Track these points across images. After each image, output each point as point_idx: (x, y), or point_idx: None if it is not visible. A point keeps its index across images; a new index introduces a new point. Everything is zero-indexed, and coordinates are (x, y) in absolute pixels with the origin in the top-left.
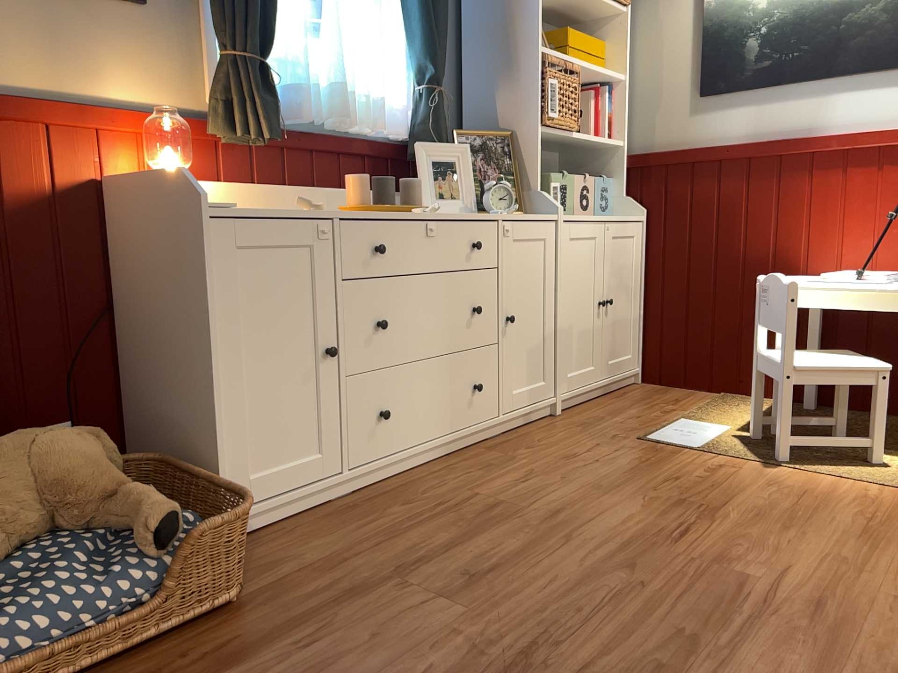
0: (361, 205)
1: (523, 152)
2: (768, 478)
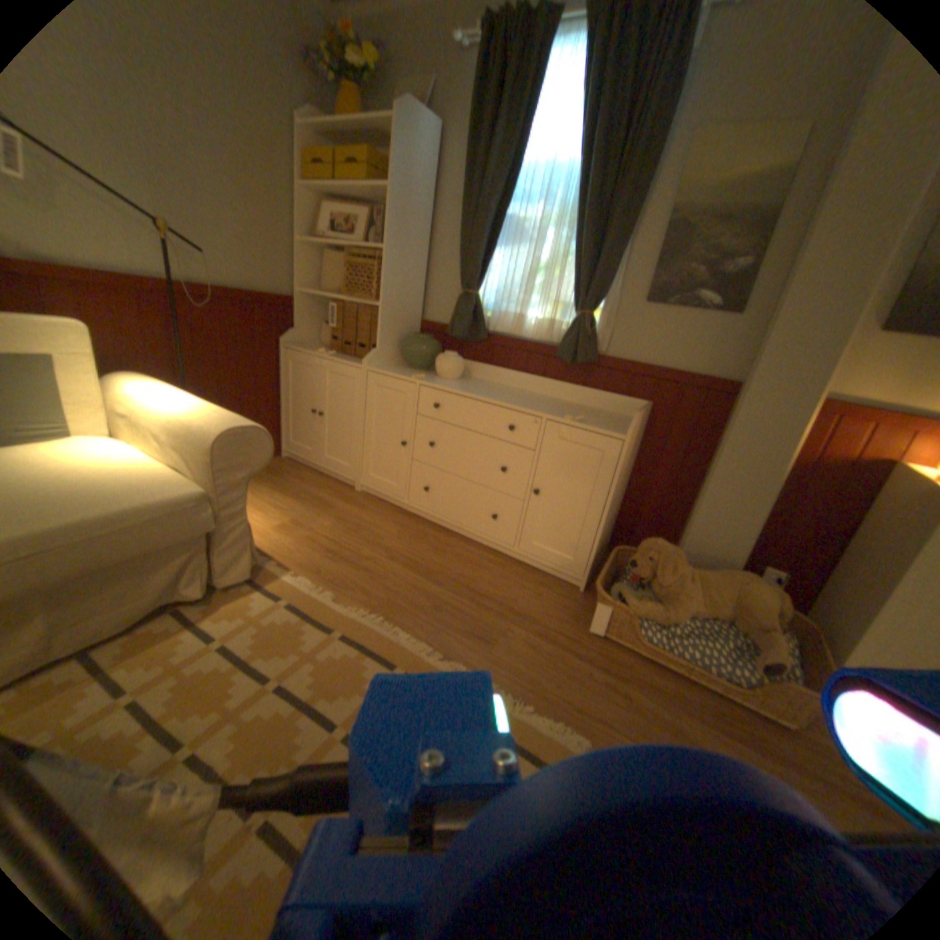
0: None
1: None
2: None
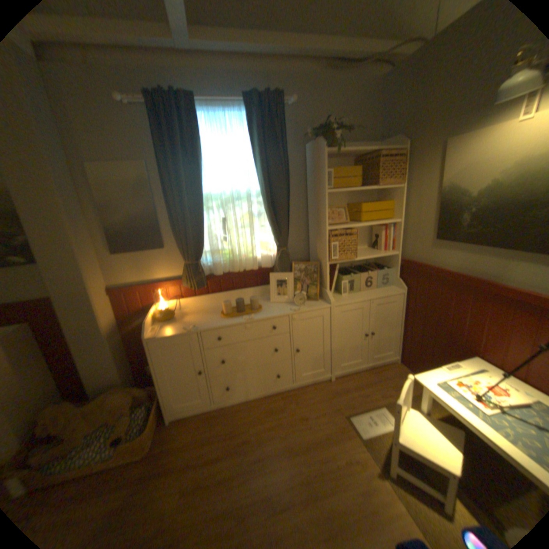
0: (224, 315)
1: (323, 272)
2: (369, 490)
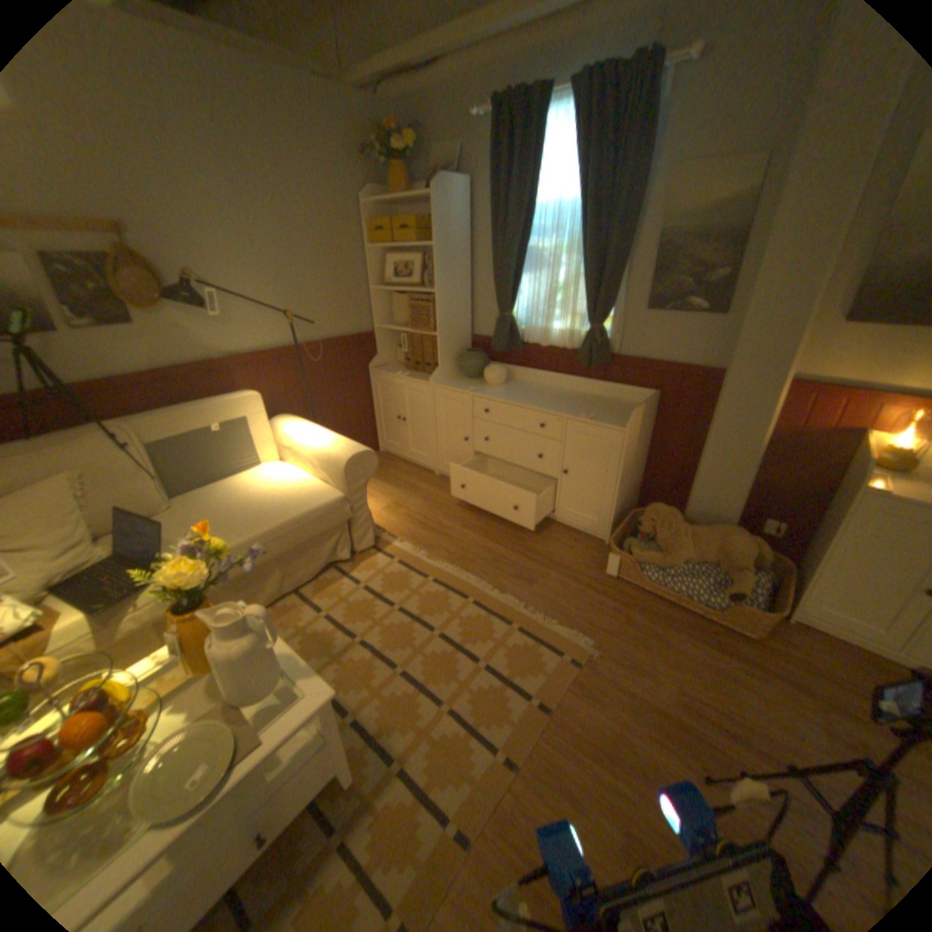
0: None
1: None
2: None
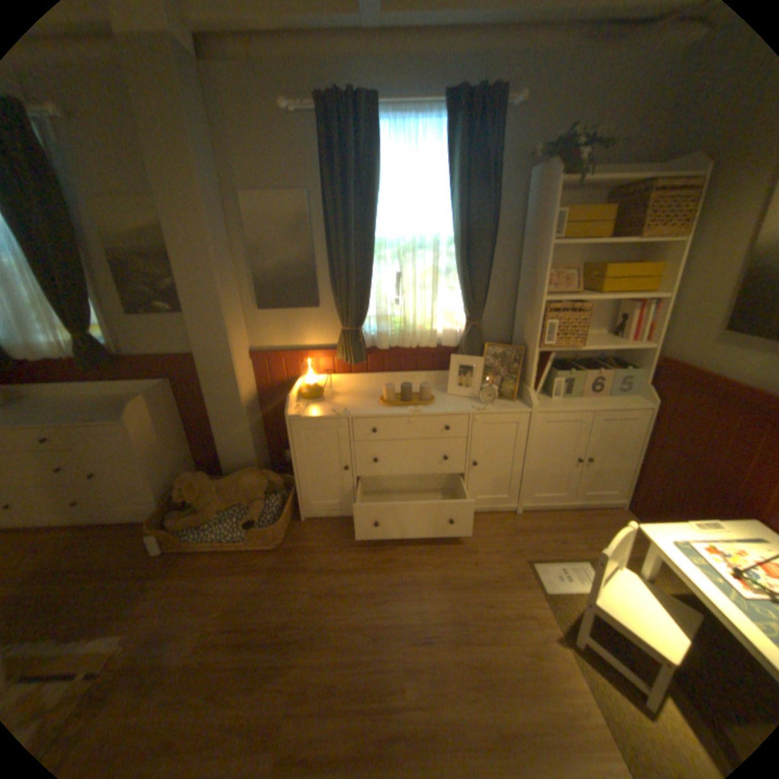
0: (385, 401)
1: (529, 361)
2: (542, 652)
